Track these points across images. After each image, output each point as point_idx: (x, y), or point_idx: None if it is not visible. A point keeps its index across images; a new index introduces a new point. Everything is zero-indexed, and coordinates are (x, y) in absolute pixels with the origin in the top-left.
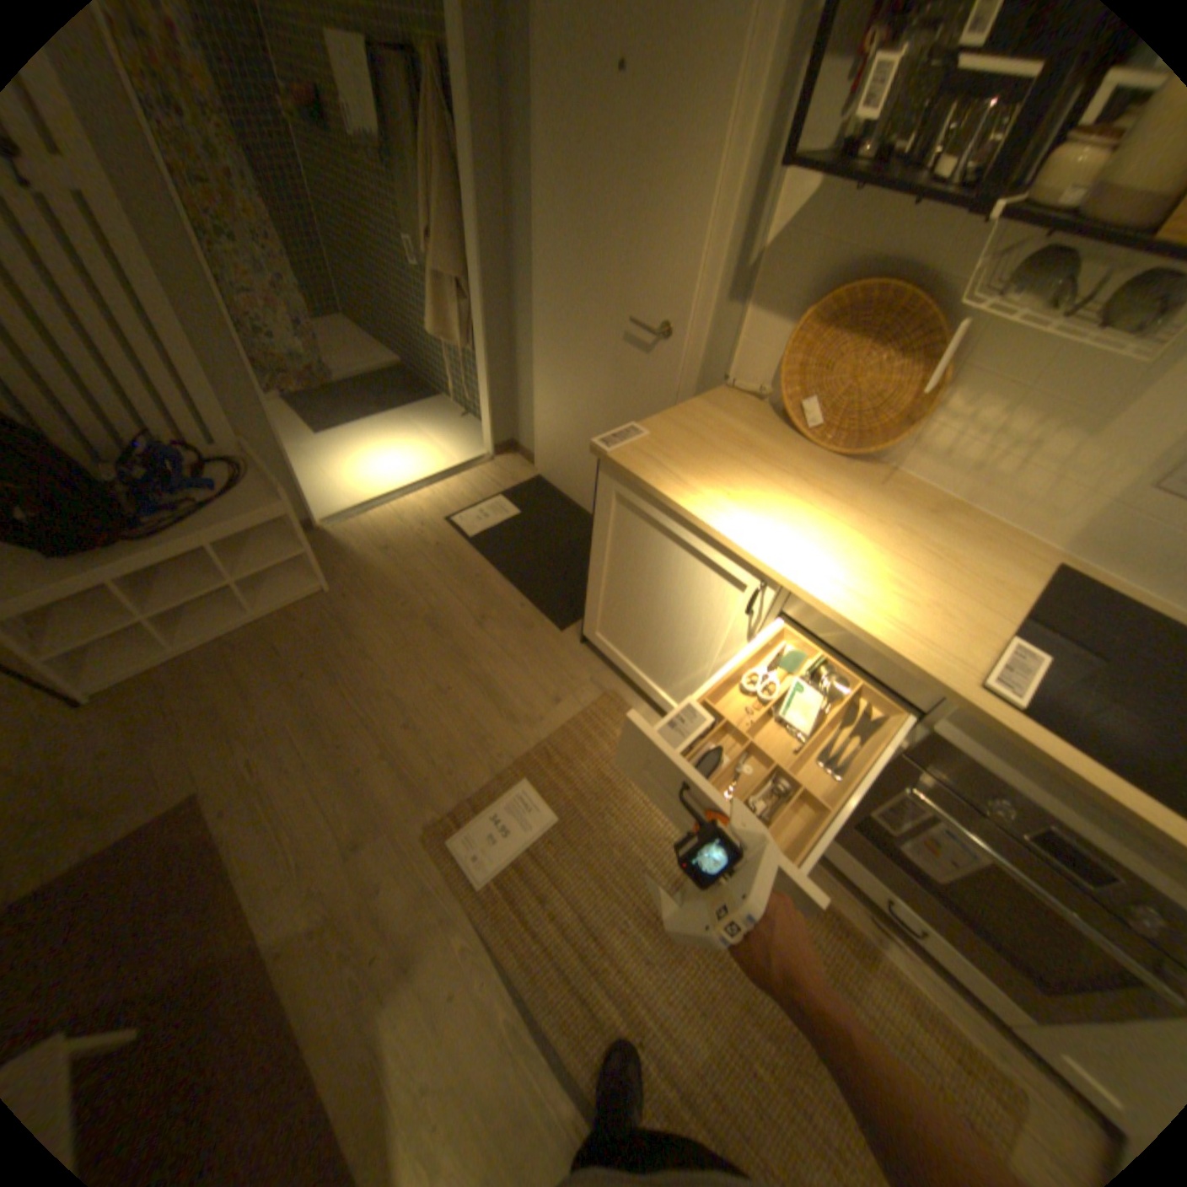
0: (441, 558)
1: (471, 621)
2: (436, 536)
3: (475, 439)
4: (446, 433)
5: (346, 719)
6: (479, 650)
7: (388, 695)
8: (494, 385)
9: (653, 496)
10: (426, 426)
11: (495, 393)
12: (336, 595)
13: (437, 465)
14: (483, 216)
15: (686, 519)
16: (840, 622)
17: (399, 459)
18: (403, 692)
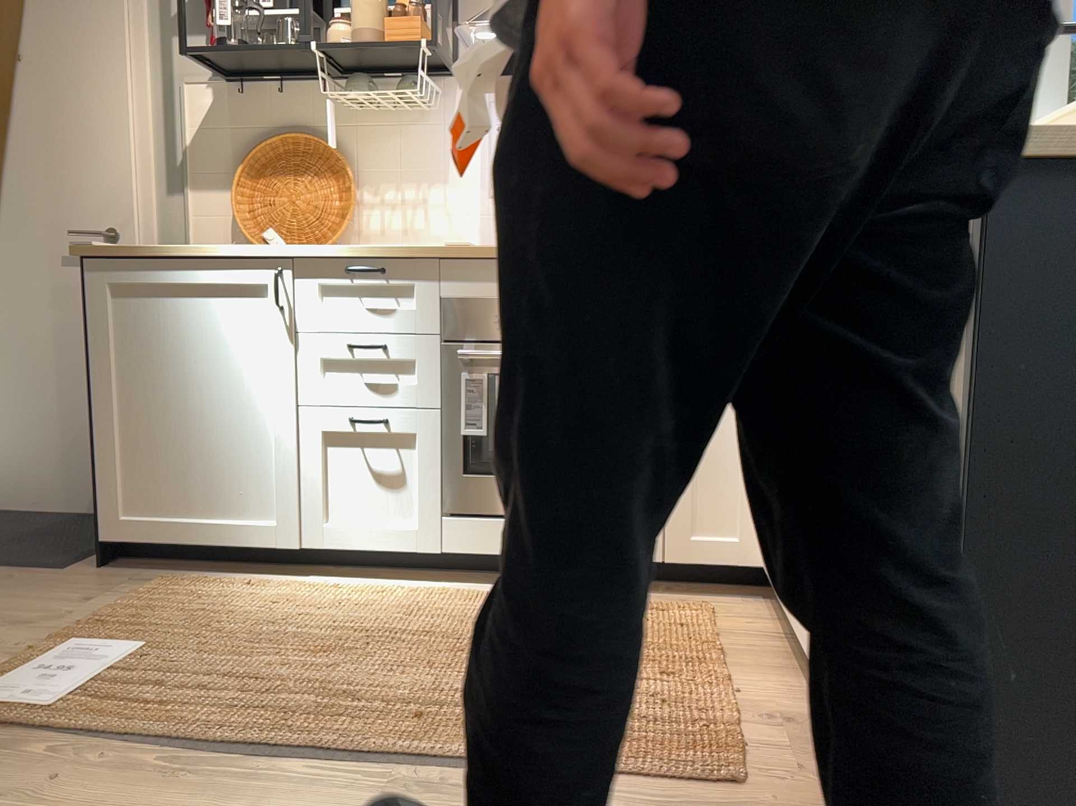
0: None
1: None
2: None
3: None
4: None
5: None
6: None
7: None
8: None
9: (151, 259)
10: None
11: None
12: None
13: None
14: None
15: (191, 260)
16: (343, 258)
17: None
18: None
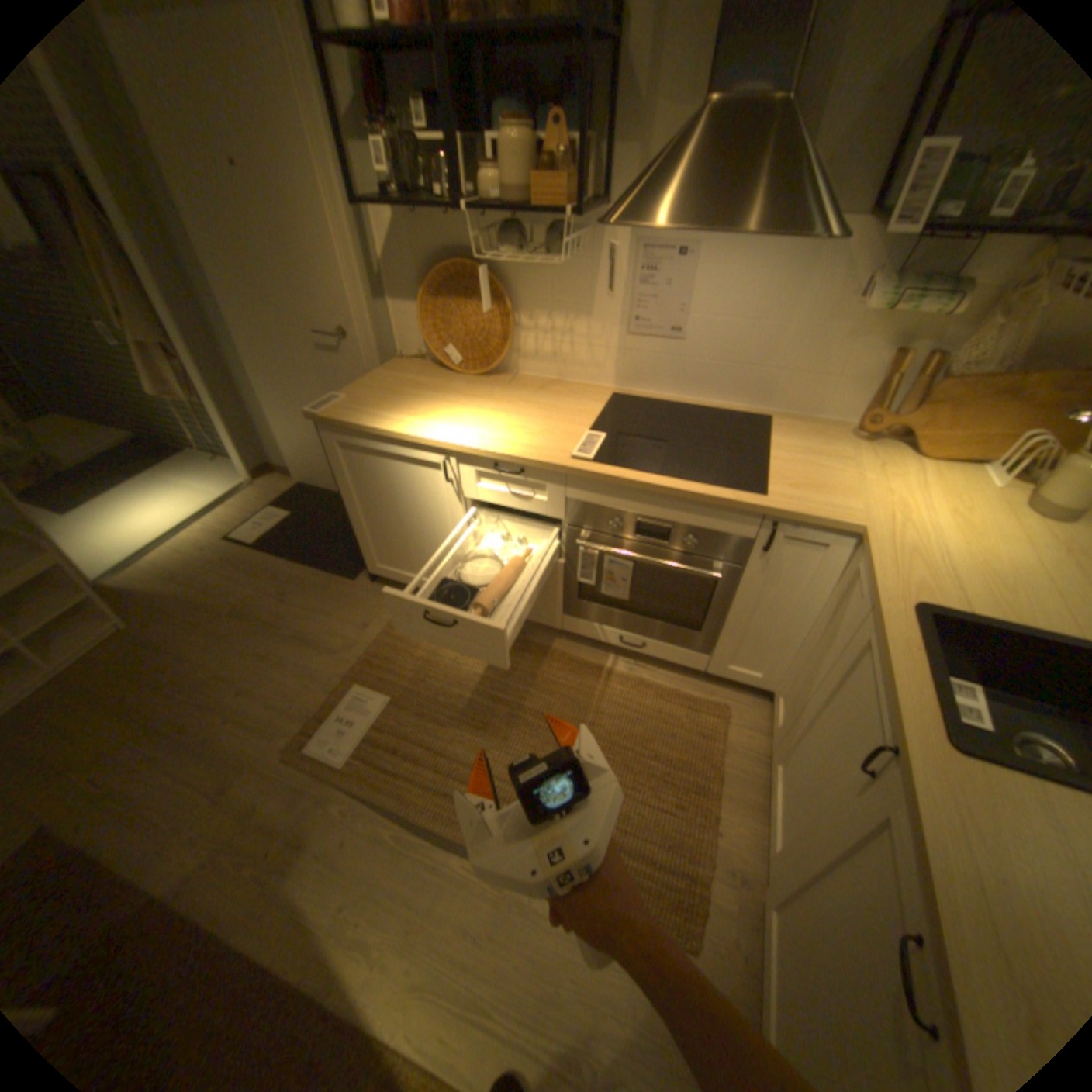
0: (226, 567)
1: (270, 602)
2: (215, 554)
3: (228, 473)
4: (197, 476)
5: (177, 711)
6: (284, 618)
7: (212, 680)
8: (227, 422)
9: (357, 431)
10: (175, 477)
11: (231, 429)
12: (131, 629)
13: (198, 502)
14: (162, 288)
15: (383, 437)
16: (491, 458)
17: (158, 509)
18: (225, 672)
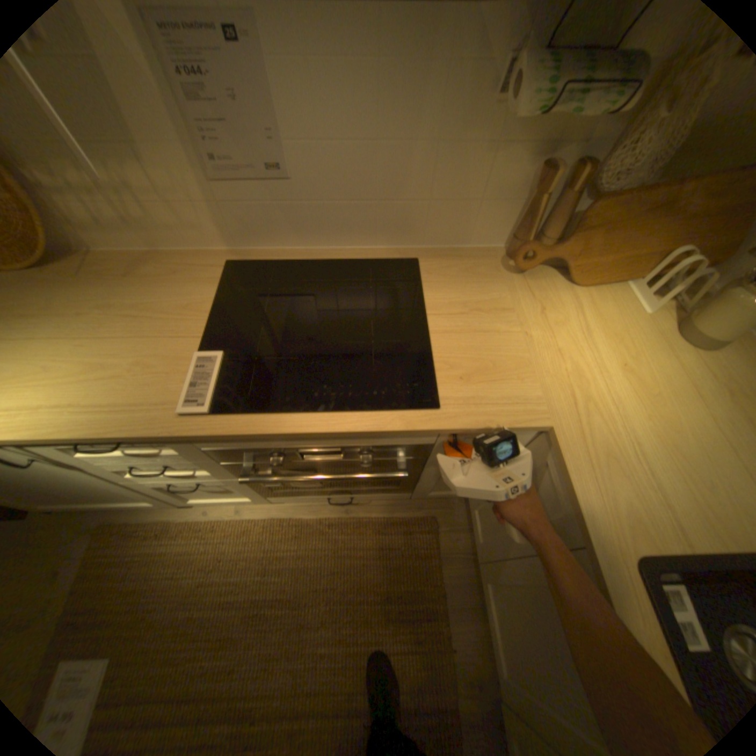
0: None
1: None
2: None
3: None
4: None
5: None
6: None
7: None
8: None
9: None
10: None
11: None
12: None
13: None
14: None
15: None
16: (59, 442)
17: None
18: None
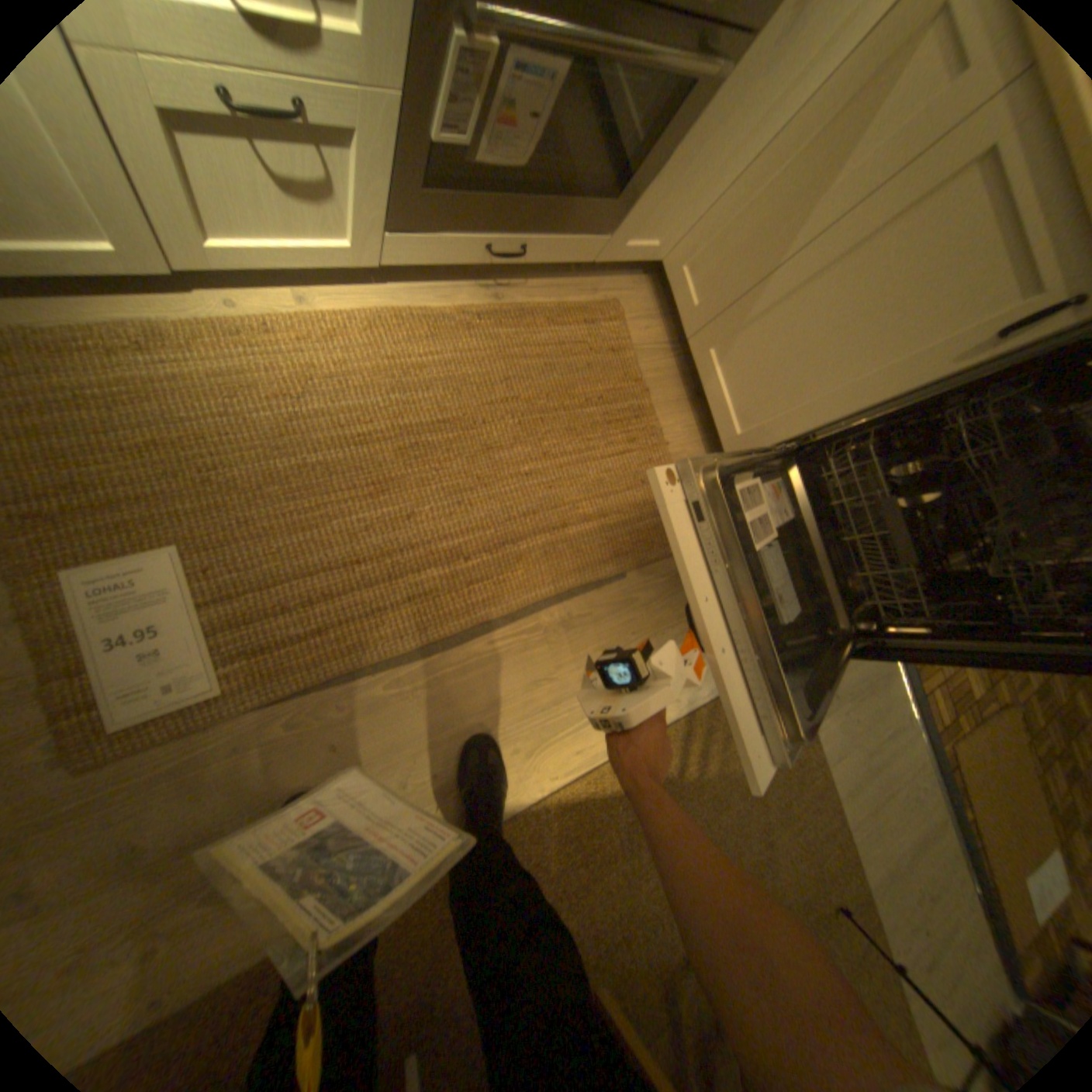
0: None
1: None
2: None
3: None
4: None
5: None
6: None
7: None
8: None
9: None
10: None
11: None
12: None
13: None
14: None
15: None
16: None
17: None
18: None
